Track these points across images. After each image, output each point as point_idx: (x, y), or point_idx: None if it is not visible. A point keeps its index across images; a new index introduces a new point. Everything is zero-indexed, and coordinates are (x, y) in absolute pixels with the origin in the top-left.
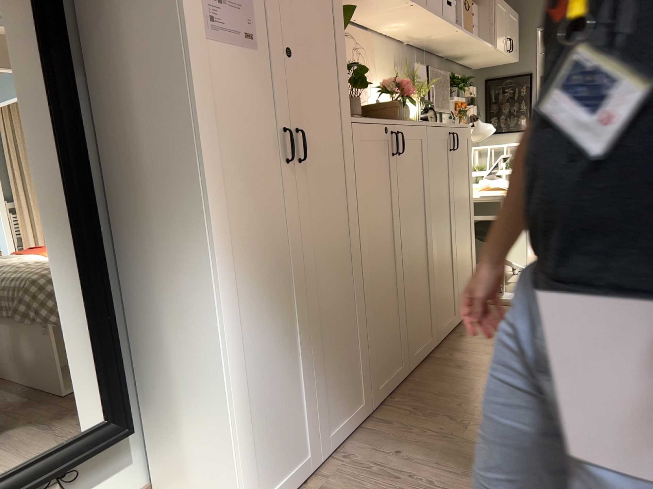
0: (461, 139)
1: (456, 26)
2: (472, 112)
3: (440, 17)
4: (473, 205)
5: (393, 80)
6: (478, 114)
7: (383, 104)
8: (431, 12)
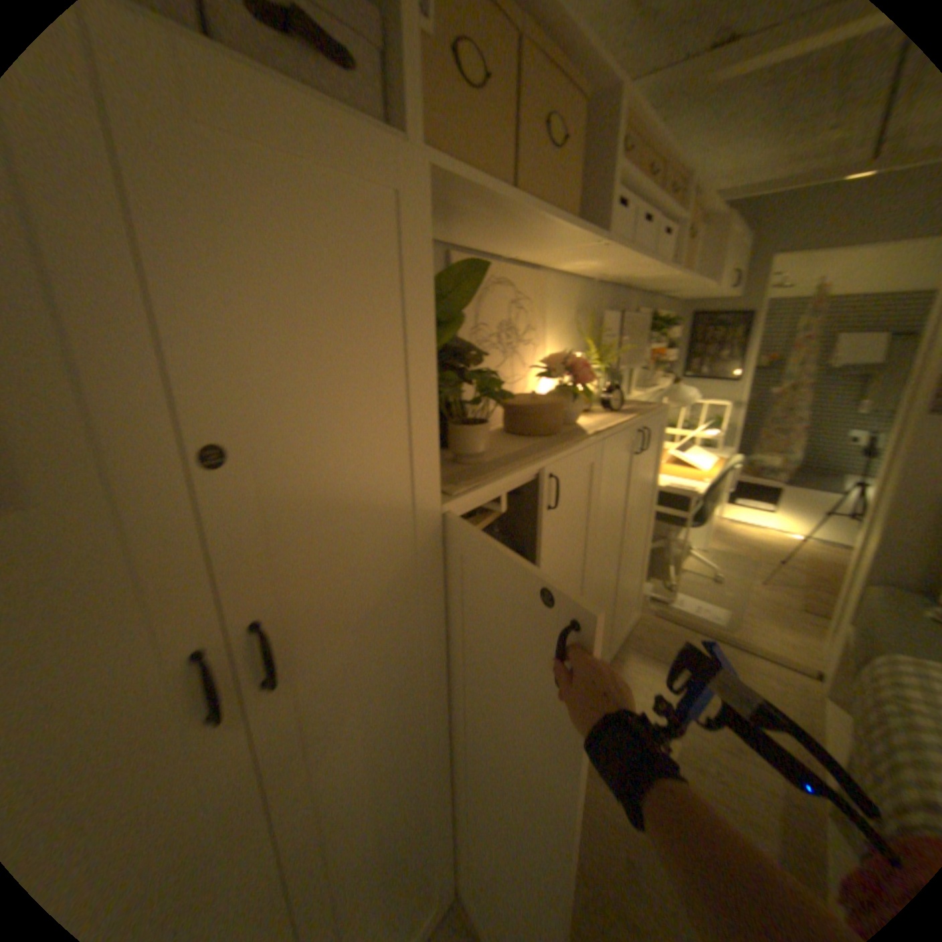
0: (654, 430)
1: (675, 267)
2: (671, 354)
3: (653, 257)
4: (655, 506)
5: (566, 354)
6: (679, 353)
7: (544, 395)
8: (640, 252)
